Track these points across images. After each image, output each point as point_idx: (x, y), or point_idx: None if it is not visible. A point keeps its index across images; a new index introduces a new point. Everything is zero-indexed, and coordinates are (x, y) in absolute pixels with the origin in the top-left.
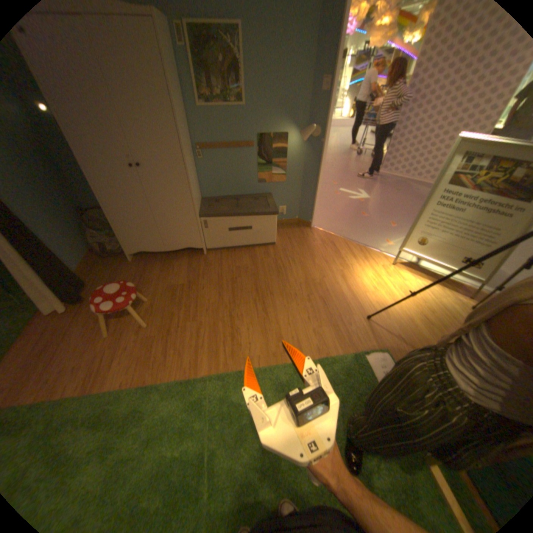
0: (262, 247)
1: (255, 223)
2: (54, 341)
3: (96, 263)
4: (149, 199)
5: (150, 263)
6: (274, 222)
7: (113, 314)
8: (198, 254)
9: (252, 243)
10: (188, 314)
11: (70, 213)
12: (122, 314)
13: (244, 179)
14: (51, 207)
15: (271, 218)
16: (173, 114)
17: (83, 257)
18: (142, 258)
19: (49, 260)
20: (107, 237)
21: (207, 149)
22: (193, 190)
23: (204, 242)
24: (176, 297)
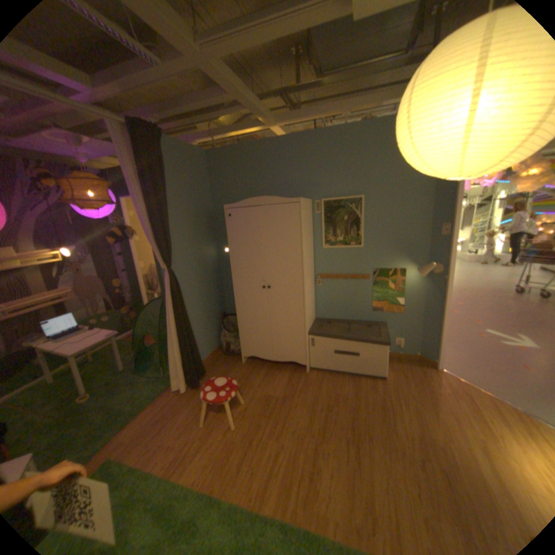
0: (370, 379)
1: (363, 350)
2: (168, 417)
3: (219, 358)
4: (271, 313)
5: (257, 369)
6: (386, 353)
7: (214, 408)
8: (301, 370)
9: (359, 372)
10: (274, 431)
11: (217, 316)
12: (221, 410)
13: (358, 305)
14: (208, 310)
15: (382, 348)
16: (301, 254)
17: (213, 351)
18: (253, 362)
19: (191, 347)
20: (233, 339)
21: (326, 278)
22: (307, 310)
23: (309, 359)
24: (269, 409)
